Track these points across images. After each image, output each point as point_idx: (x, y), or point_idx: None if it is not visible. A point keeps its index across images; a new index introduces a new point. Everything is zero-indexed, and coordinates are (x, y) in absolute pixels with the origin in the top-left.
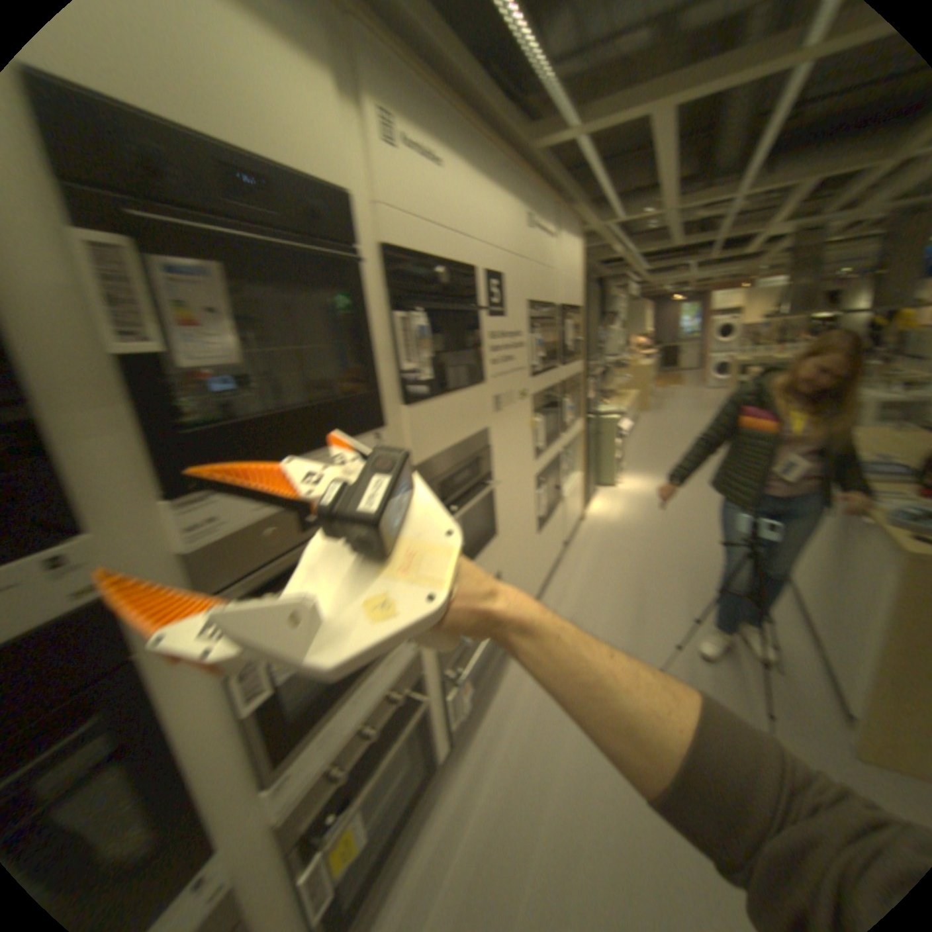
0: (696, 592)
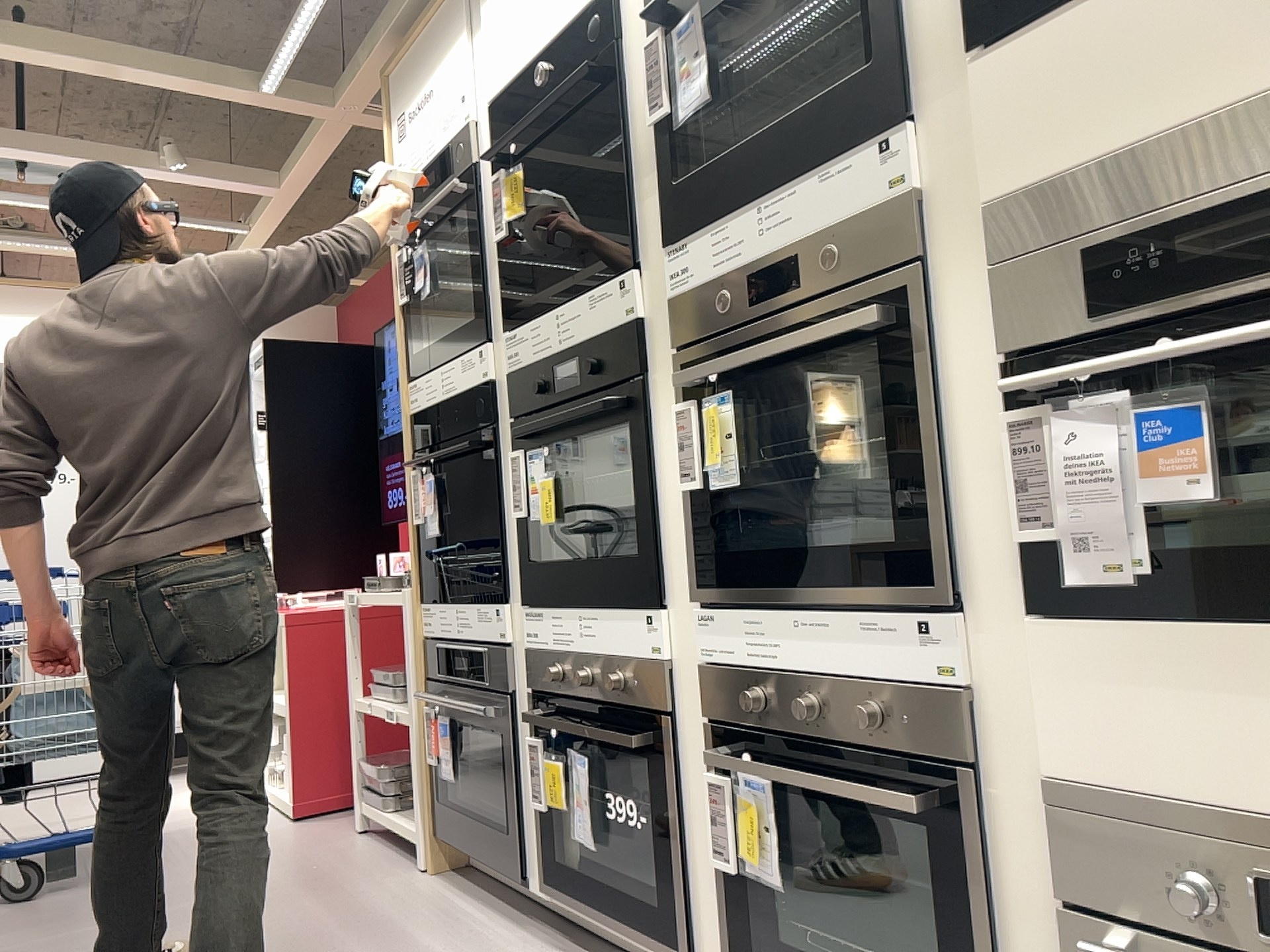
0: None
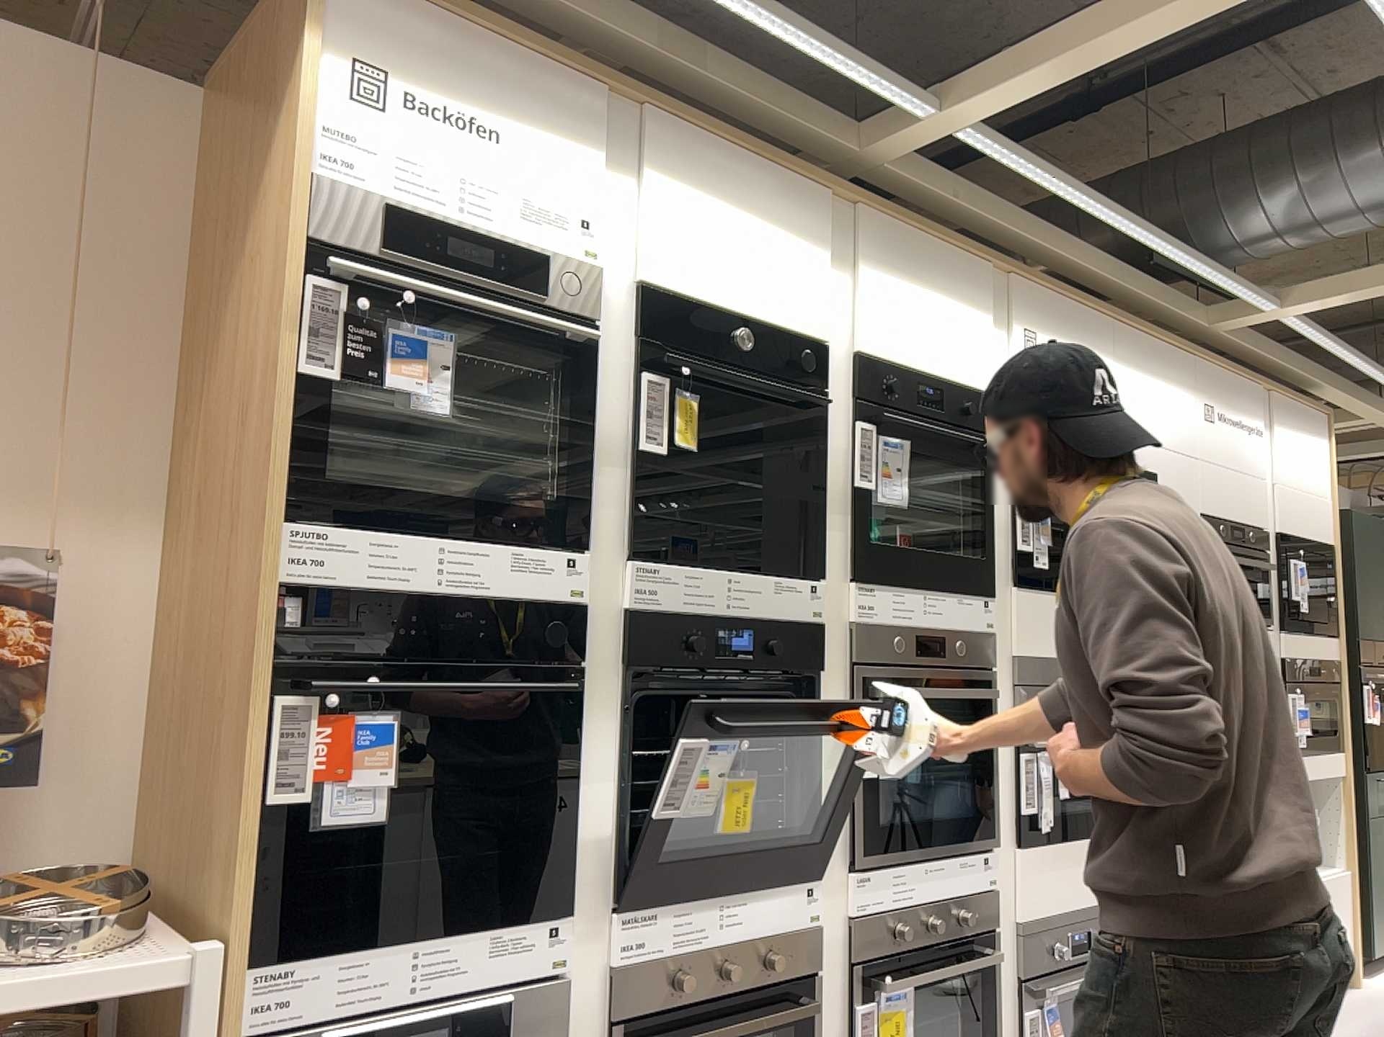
0: None
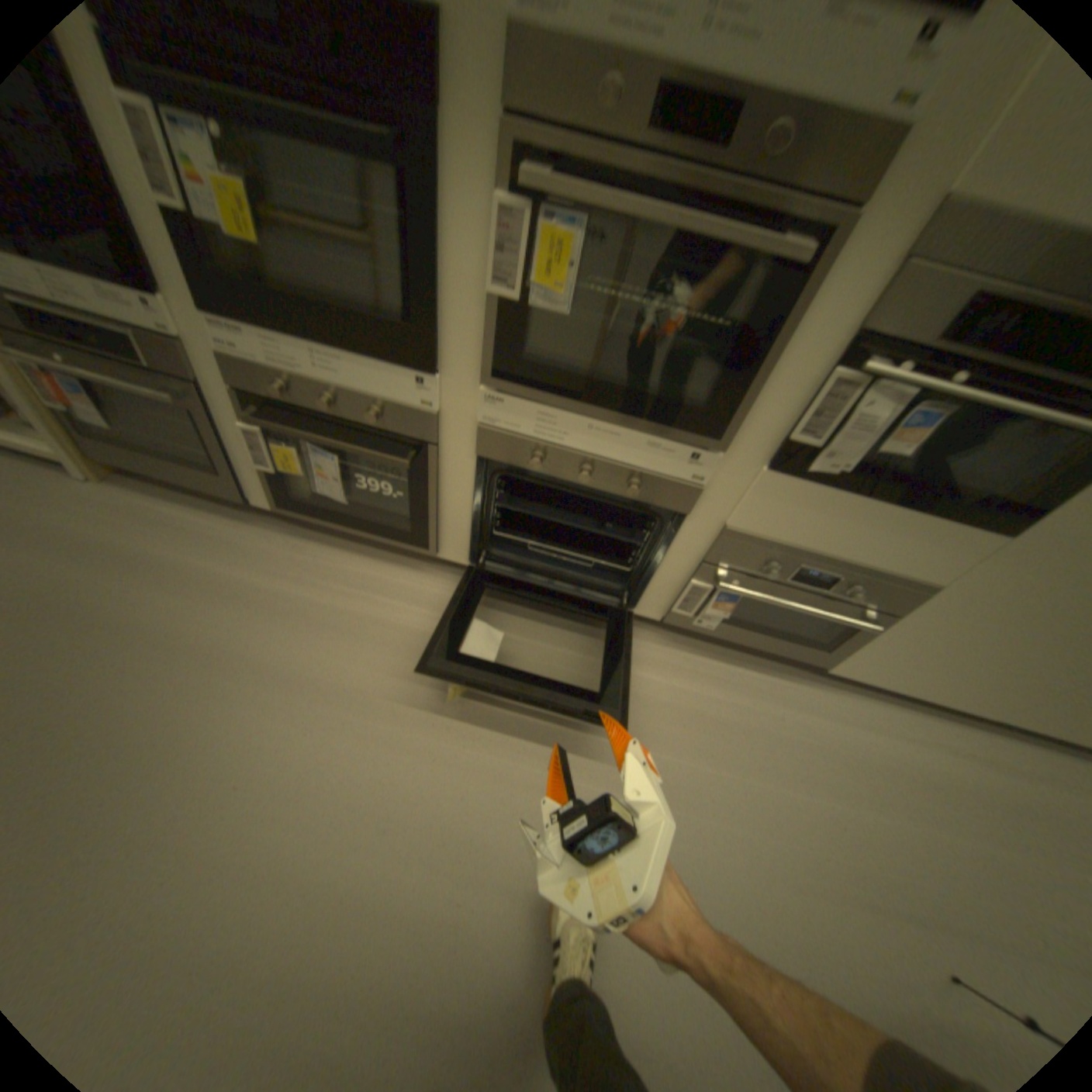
0: None
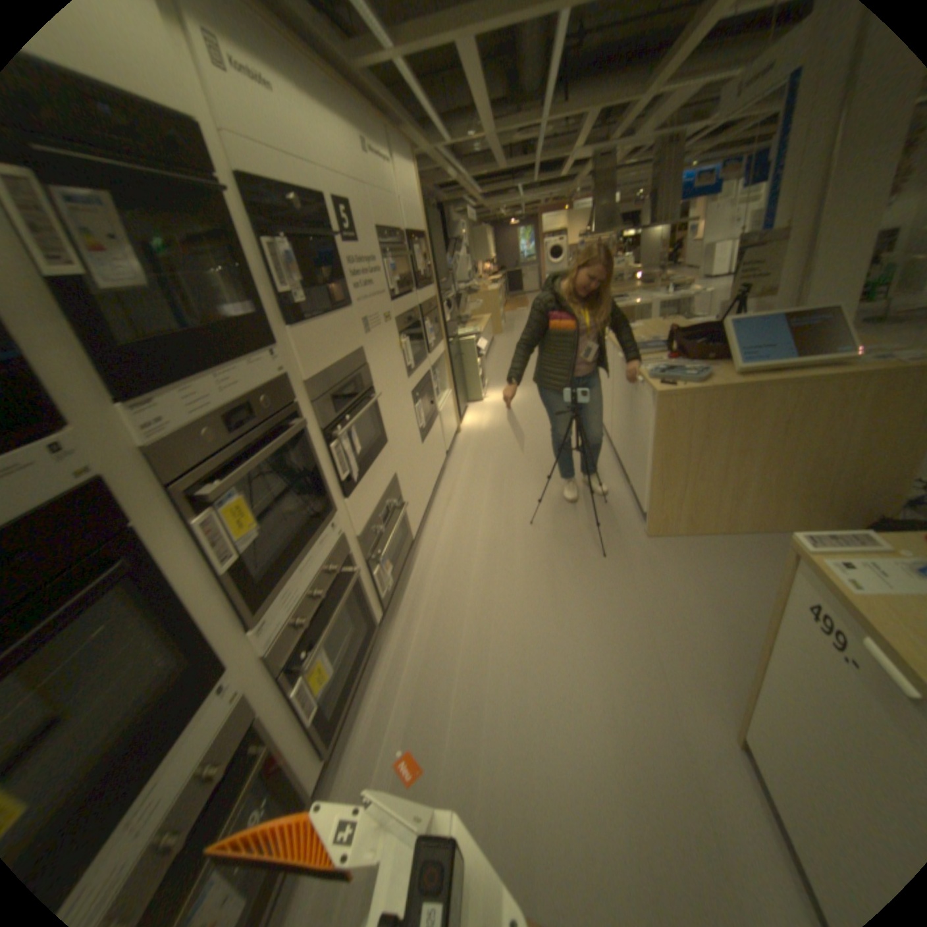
0: (548, 466)
